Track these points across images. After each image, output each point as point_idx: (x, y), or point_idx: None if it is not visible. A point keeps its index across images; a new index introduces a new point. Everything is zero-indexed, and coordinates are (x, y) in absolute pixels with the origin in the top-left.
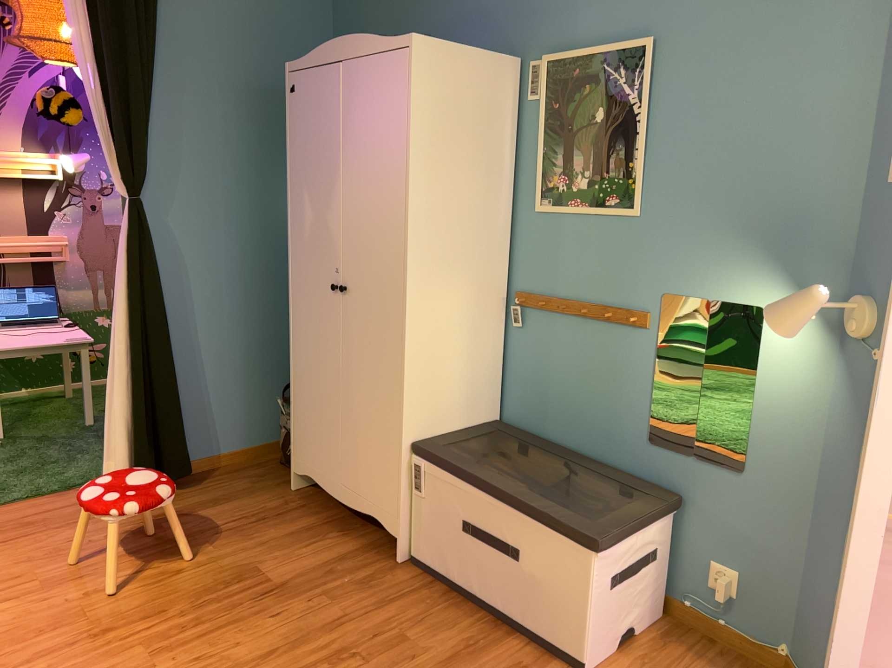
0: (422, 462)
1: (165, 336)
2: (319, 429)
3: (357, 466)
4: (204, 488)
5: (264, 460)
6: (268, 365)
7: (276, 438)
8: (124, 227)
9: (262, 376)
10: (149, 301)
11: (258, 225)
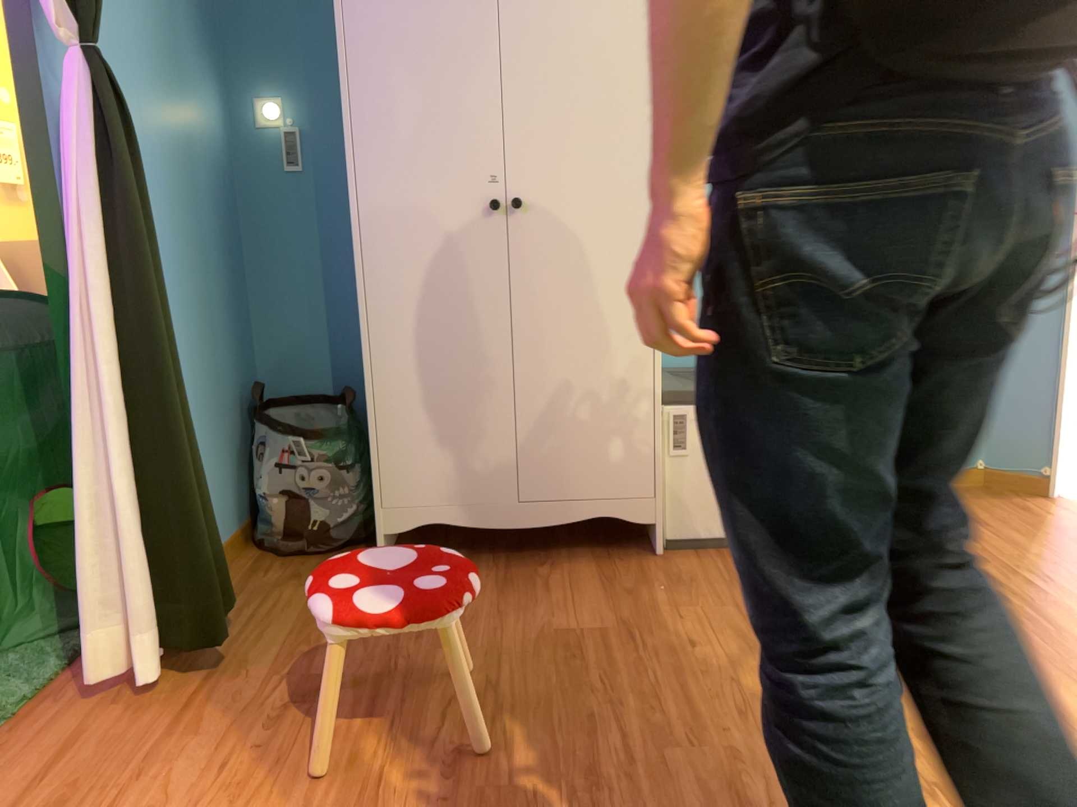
0: (680, 409)
1: (168, 343)
2: (460, 439)
3: (540, 466)
4: (252, 618)
5: (252, 561)
6: (215, 402)
7: (237, 527)
8: (77, 114)
9: (213, 422)
10: (151, 271)
11: (178, 148)
